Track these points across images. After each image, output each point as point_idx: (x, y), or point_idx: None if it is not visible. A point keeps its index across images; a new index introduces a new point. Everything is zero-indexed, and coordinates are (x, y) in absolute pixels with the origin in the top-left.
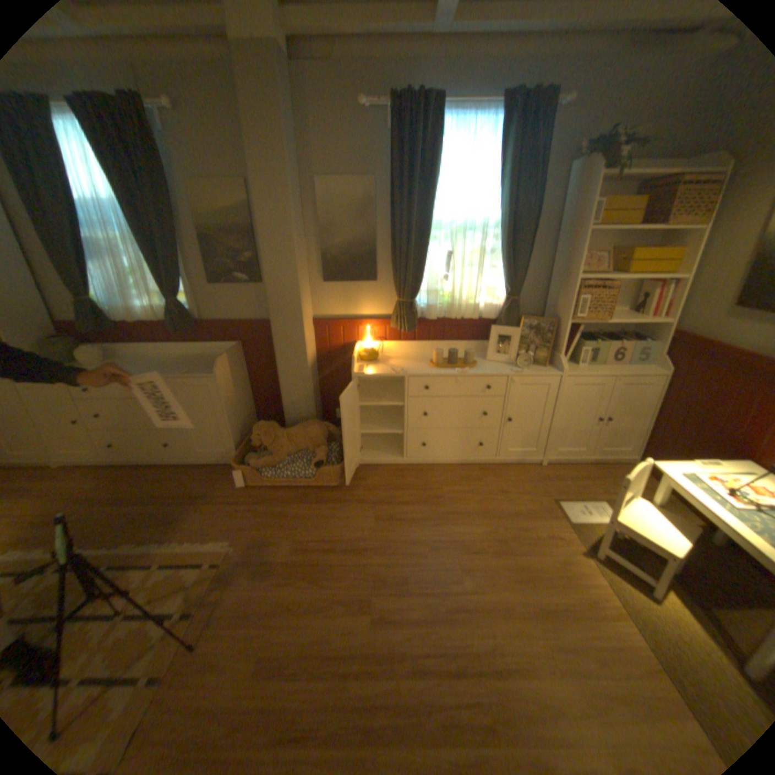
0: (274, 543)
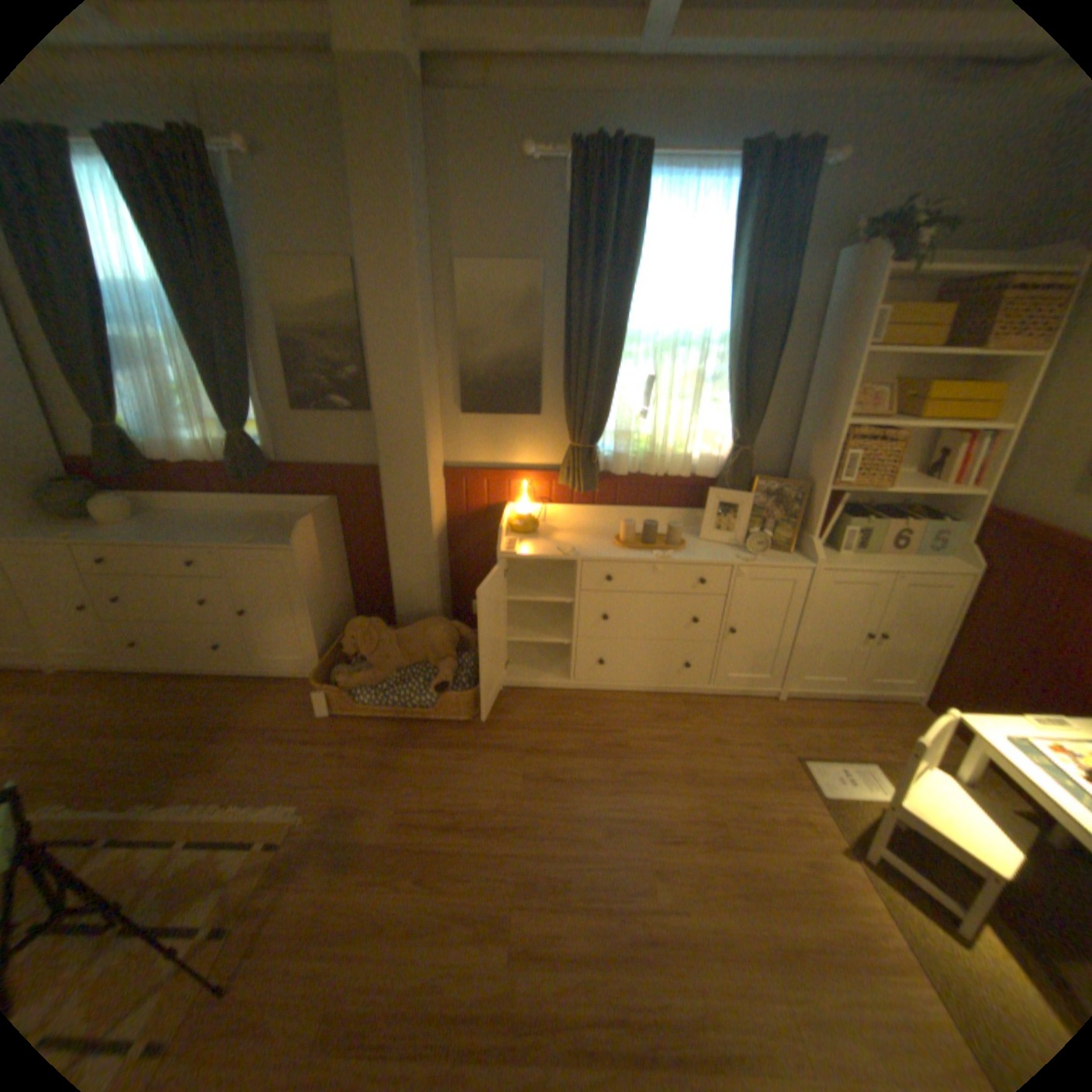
0: (367, 810)
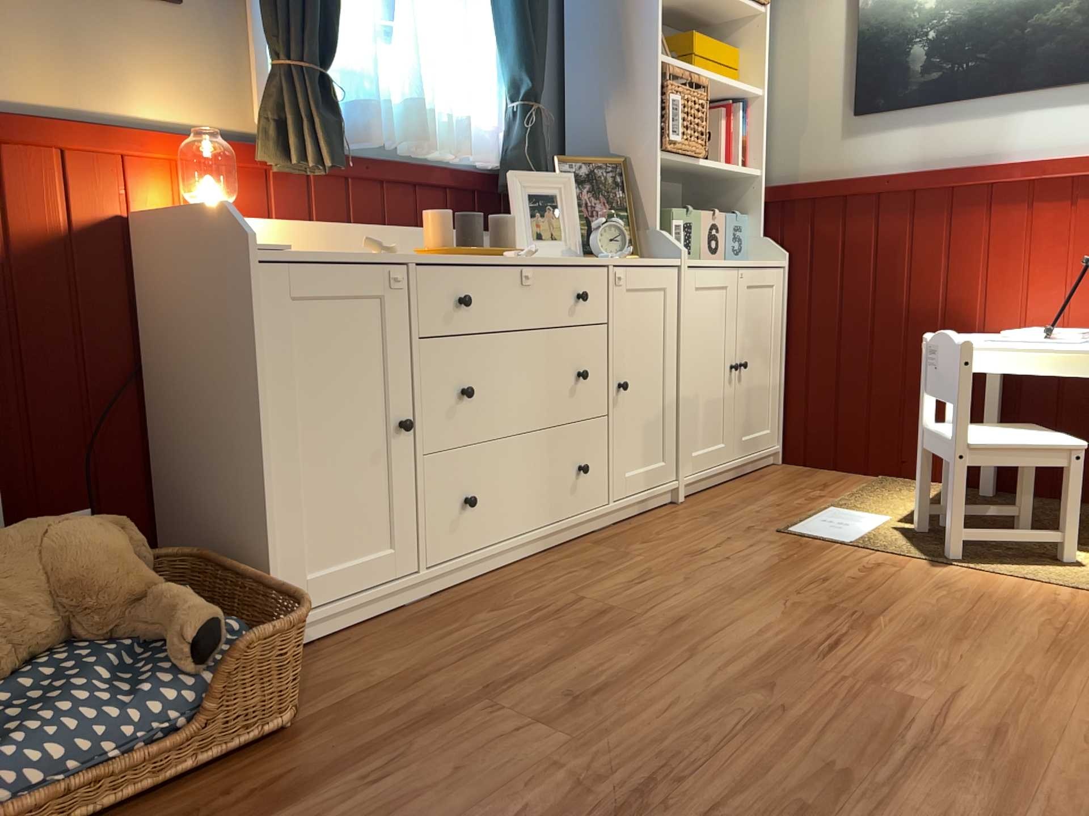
0: None
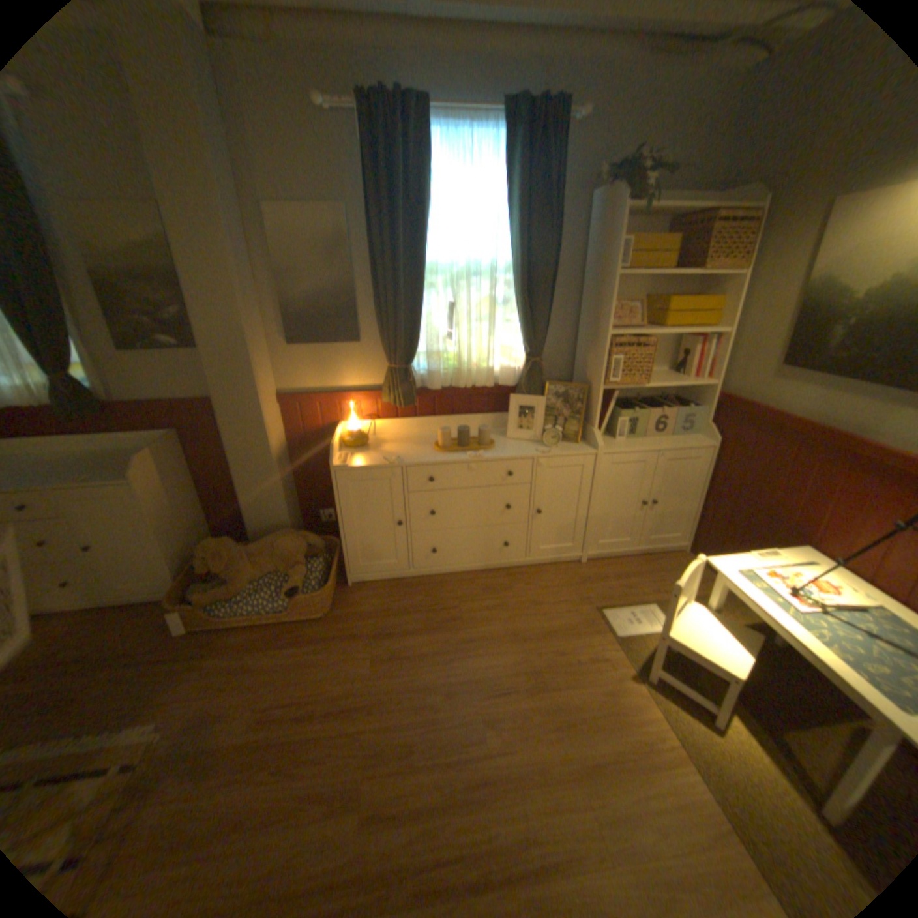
0: (225, 715)
